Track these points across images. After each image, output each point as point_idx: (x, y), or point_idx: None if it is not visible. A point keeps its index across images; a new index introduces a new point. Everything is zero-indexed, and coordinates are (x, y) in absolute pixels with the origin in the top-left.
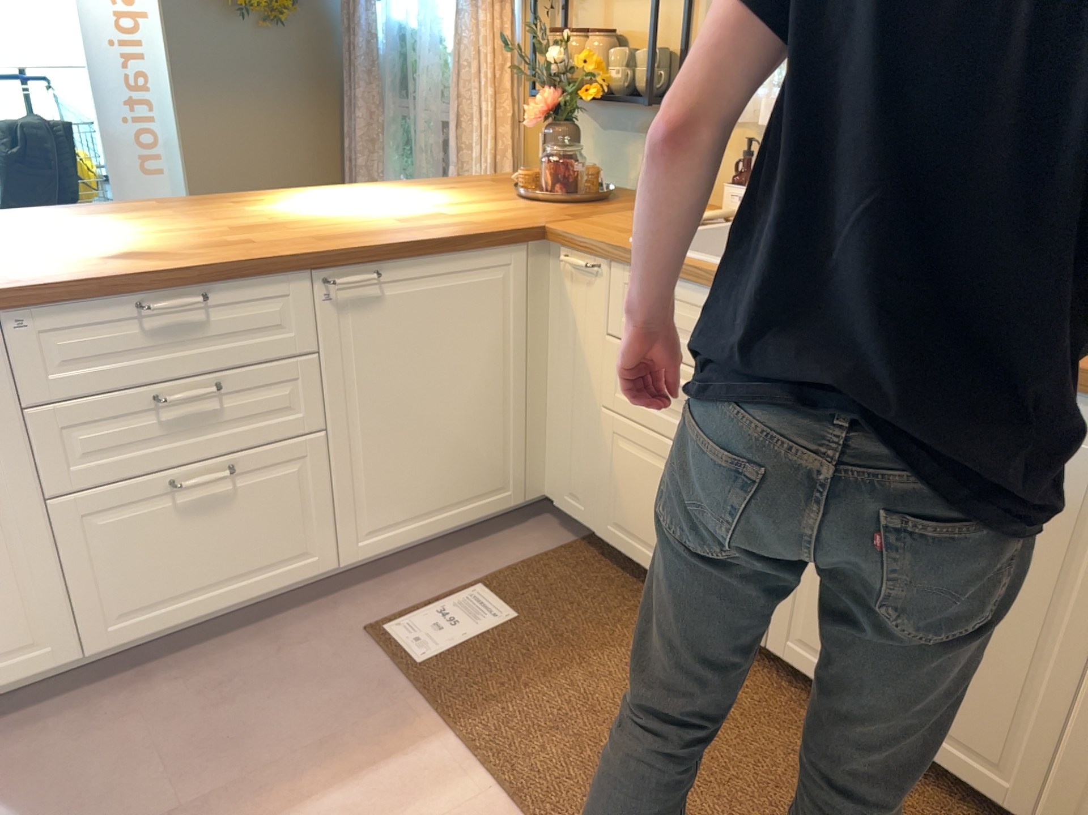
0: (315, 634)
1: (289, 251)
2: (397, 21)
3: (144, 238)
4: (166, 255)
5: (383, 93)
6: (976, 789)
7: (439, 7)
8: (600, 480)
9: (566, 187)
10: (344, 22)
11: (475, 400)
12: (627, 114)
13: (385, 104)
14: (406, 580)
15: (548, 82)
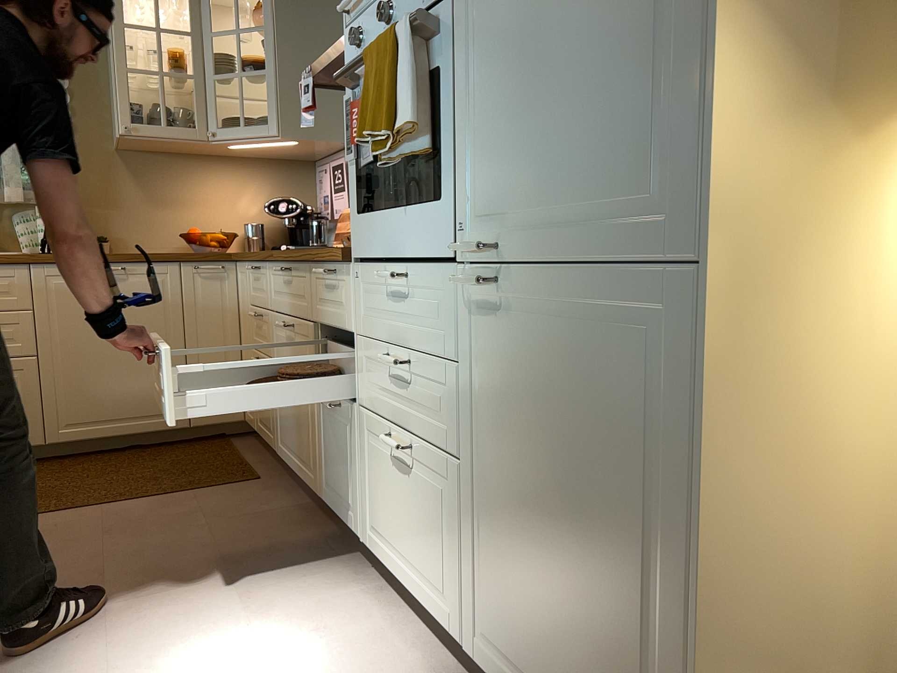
0: None
1: None
2: None
3: None
4: None
5: None
6: (166, 429)
7: None
8: None
9: None
10: None
11: None
12: None
13: None
14: None
15: None
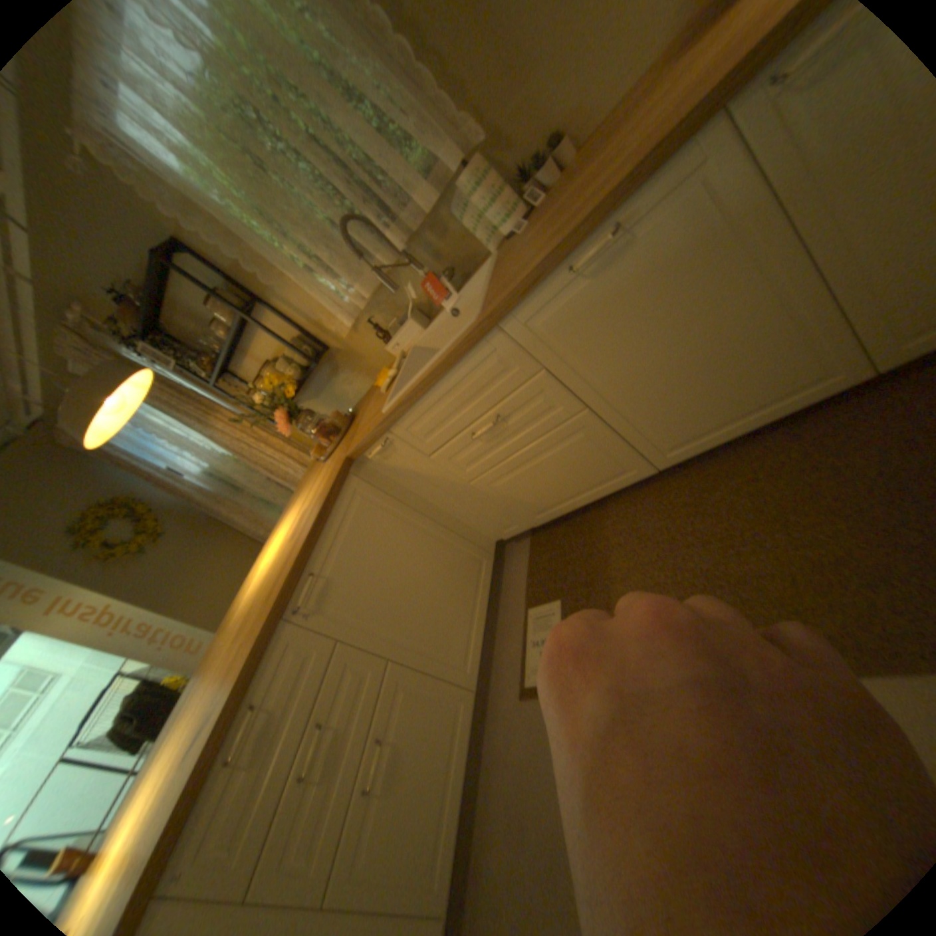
0: (509, 734)
1: (261, 627)
2: (201, 471)
3: (197, 716)
4: (211, 715)
5: (235, 501)
6: (828, 397)
7: (205, 445)
8: (509, 508)
9: (337, 433)
10: (186, 499)
11: (424, 553)
12: (319, 380)
13: (242, 502)
14: (504, 653)
15: (274, 410)
